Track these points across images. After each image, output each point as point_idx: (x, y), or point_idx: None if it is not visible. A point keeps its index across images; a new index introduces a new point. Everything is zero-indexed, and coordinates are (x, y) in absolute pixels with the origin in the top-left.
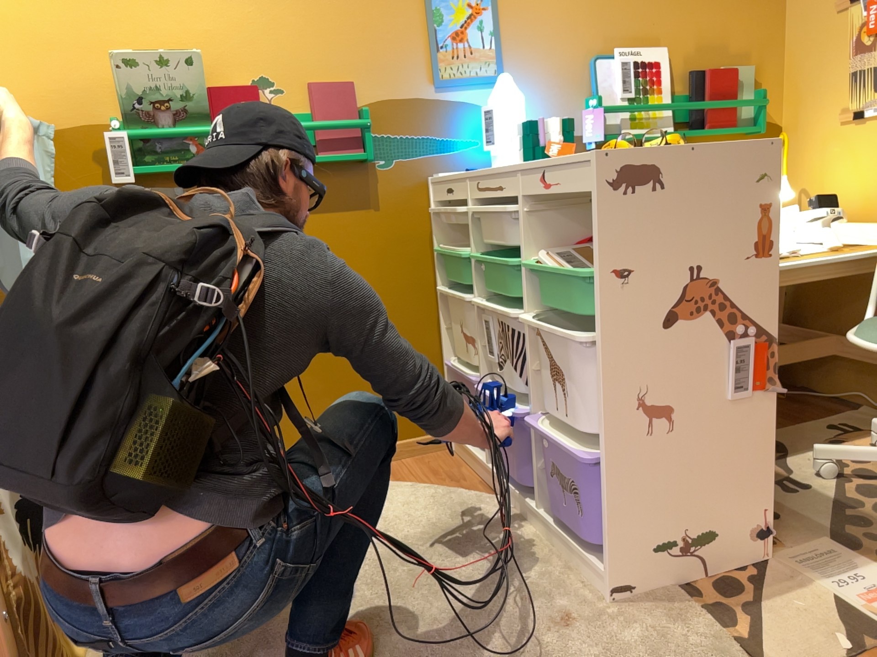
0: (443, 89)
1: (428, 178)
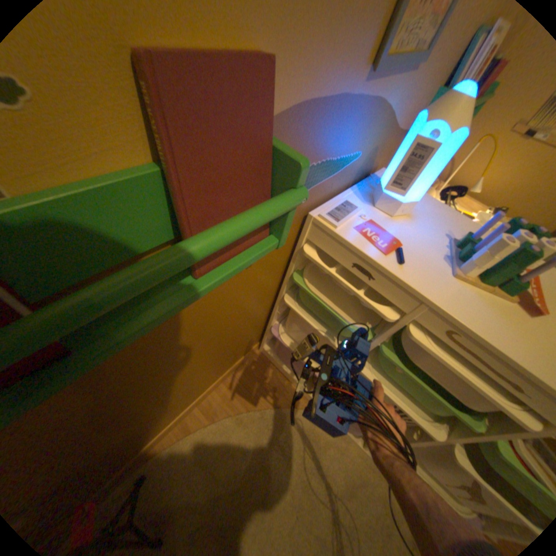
0: (383, 71)
1: (311, 215)
